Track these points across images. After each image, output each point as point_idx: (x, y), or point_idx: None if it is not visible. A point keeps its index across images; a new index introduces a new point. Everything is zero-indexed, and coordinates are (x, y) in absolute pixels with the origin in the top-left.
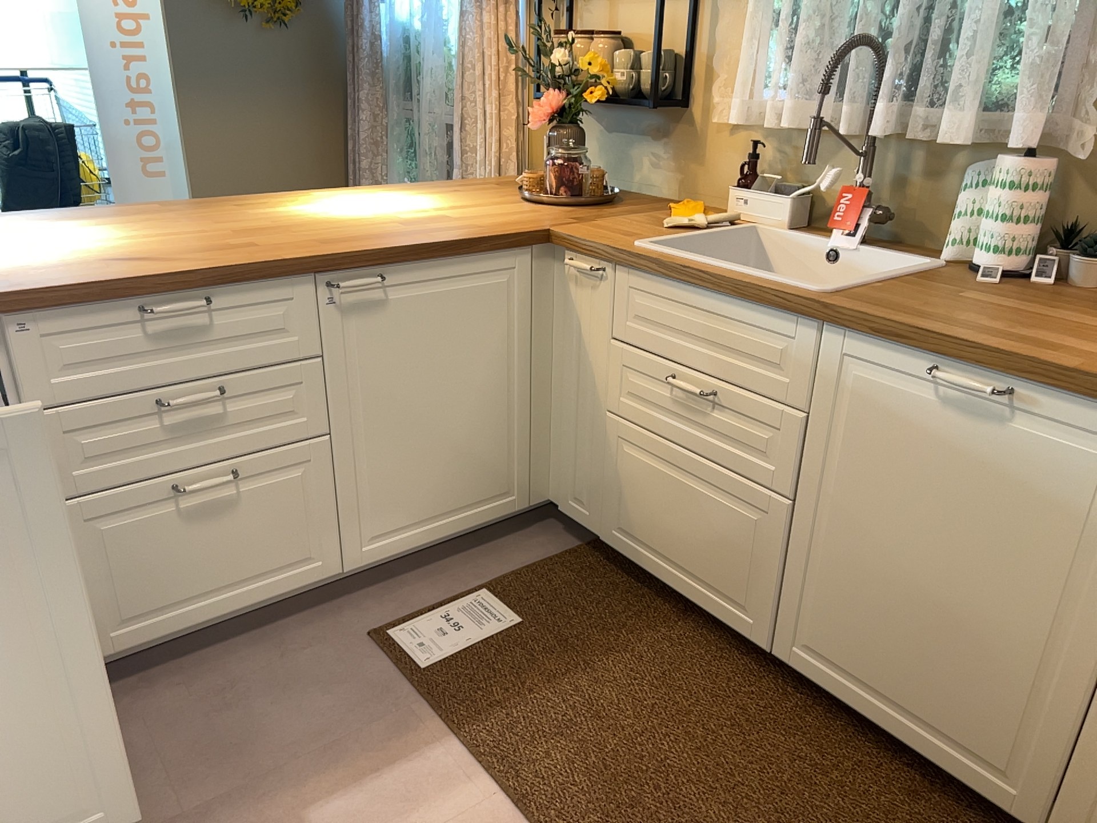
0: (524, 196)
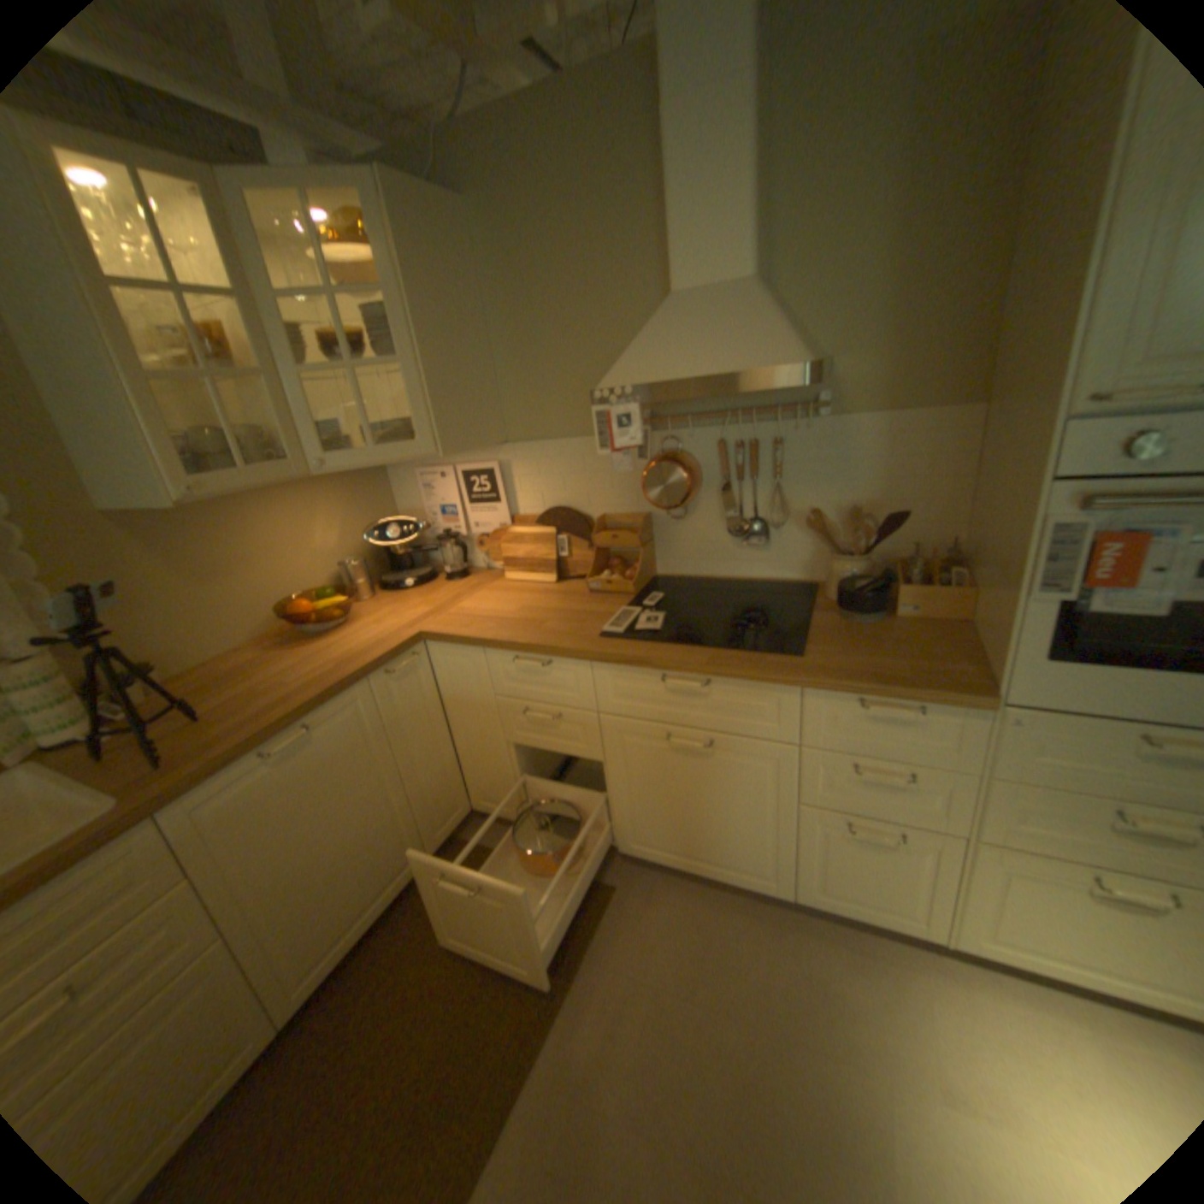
0: None
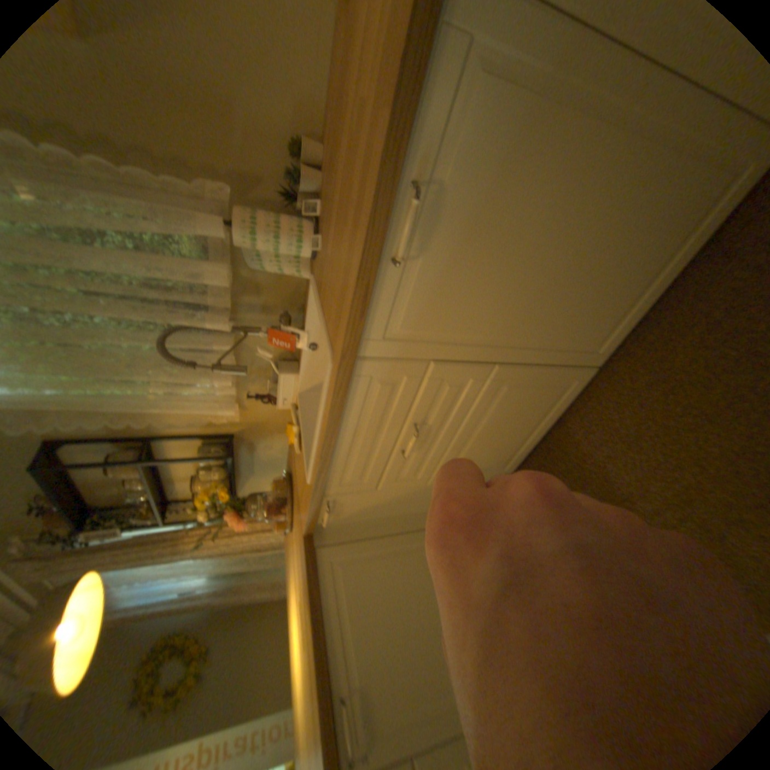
0: (293, 530)
